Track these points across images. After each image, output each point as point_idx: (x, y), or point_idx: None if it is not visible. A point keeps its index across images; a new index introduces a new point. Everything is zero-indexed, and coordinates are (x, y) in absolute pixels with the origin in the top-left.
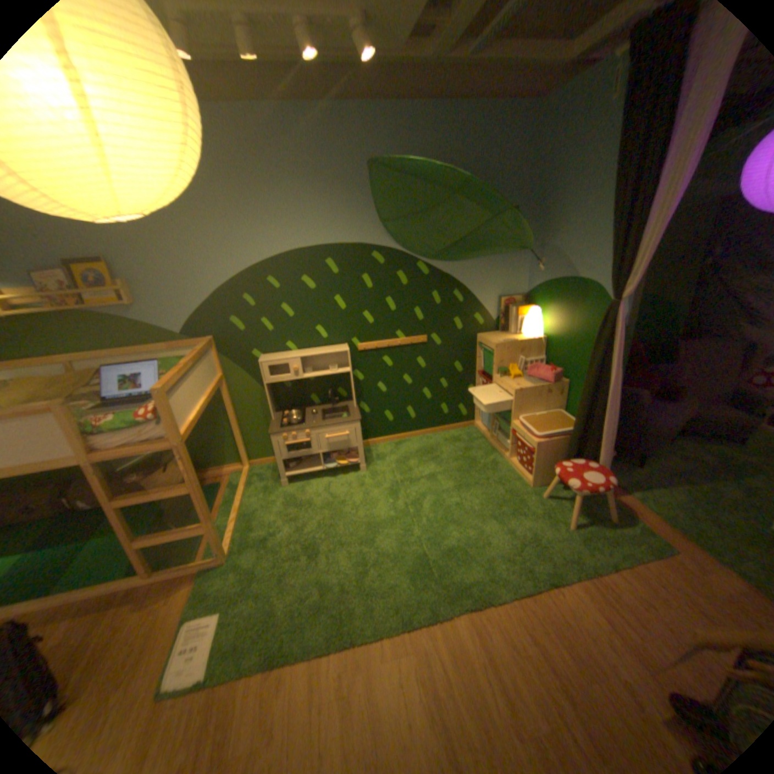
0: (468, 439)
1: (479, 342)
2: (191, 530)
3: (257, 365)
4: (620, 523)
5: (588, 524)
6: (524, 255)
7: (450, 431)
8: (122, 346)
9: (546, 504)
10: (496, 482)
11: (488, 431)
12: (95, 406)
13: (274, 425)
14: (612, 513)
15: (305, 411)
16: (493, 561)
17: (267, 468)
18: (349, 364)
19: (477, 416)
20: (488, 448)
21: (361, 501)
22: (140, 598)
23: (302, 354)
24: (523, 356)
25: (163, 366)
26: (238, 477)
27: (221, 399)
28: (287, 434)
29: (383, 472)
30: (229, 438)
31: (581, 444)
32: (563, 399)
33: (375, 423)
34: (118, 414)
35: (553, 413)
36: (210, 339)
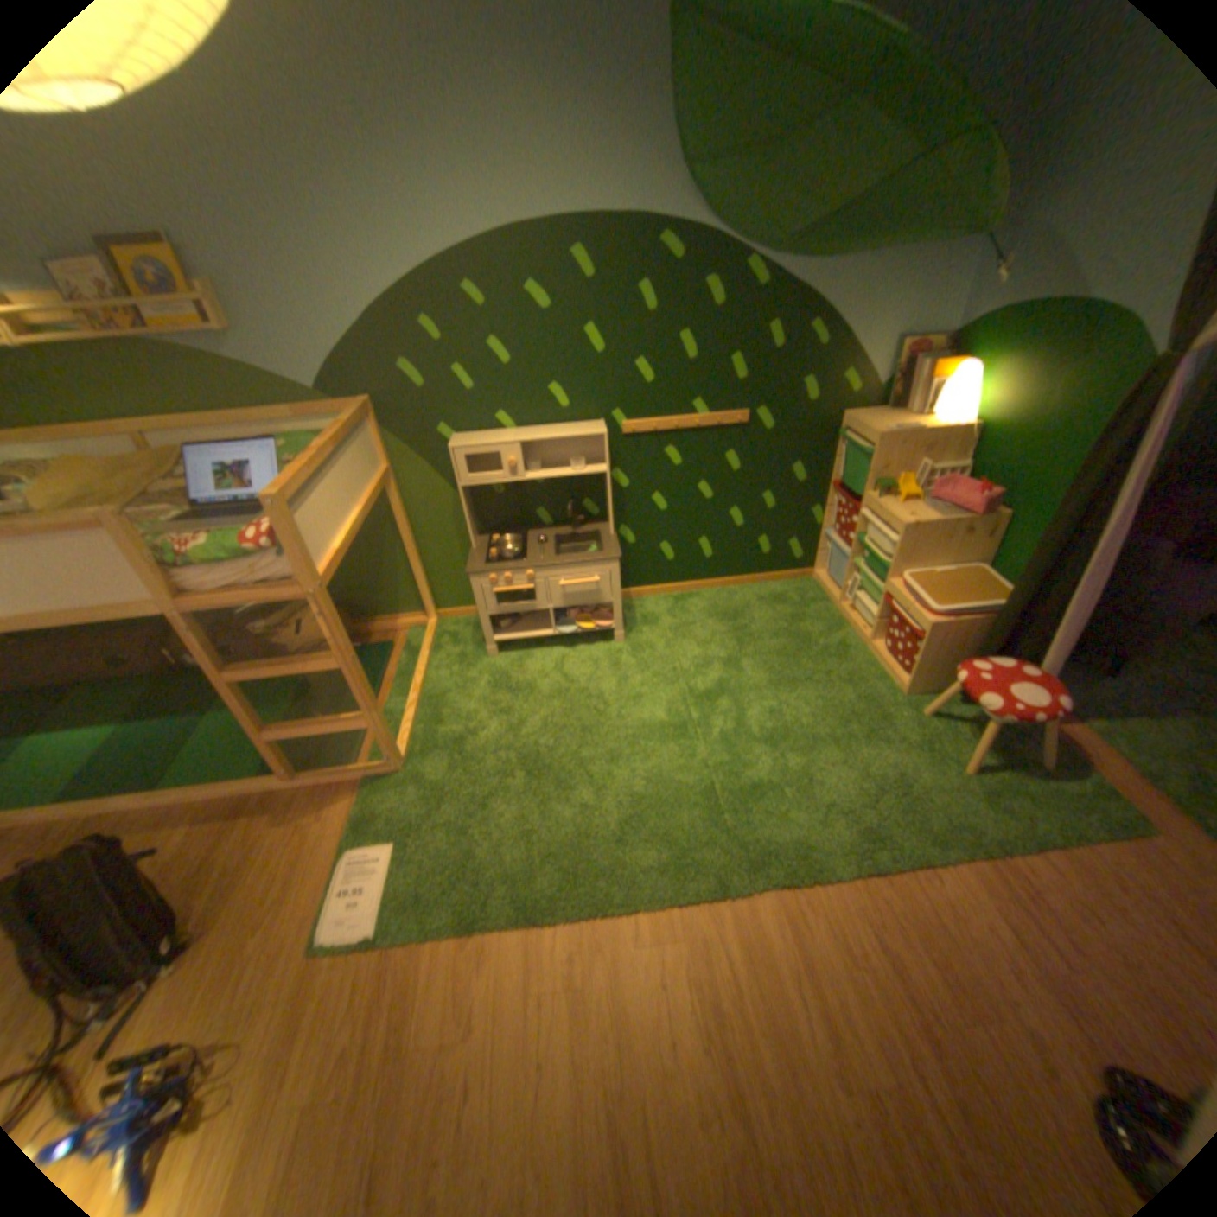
0: (799, 601)
1: (845, 428)
2: (347, 722)
3: (446, 453)
4: (1058, 771)
5: (999, 767)
6: (970, 246)
7: (769, 583)
8: (218, 408)
9: (926, 725)
10: (842, 681)
11: (836, 590)
12: (179, 515)
13: (474, 559)
14: (1047, 754)
15: (525, 537)
16: (825, 813)
17: (464, 624)
18: (605, 458)
19: (821, 562)
20: (833, 619)
21: (613, 692)
22: (280, 808)
23: (522, 437)
24: (929, 460)
25: (287, 447)
26: (420, 635)
27: (387, 509)
28: (496, 577)
29: (652, 646)
30: (403, 573)
31: (1015, 634)
32: (991, 547)
33: (642, 564)
34: (213, 534)
35: (967, 570)
36: (363, 403)
